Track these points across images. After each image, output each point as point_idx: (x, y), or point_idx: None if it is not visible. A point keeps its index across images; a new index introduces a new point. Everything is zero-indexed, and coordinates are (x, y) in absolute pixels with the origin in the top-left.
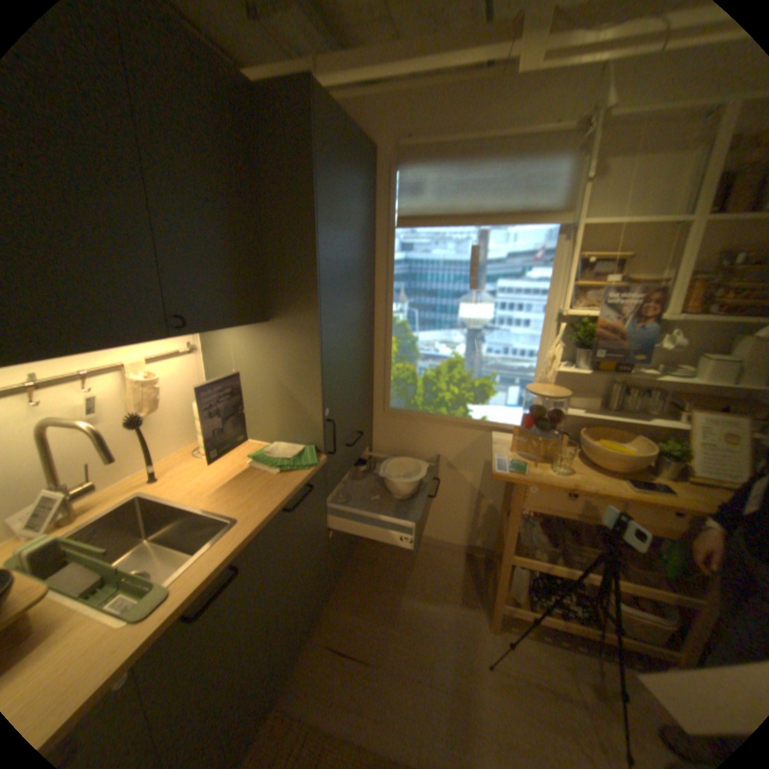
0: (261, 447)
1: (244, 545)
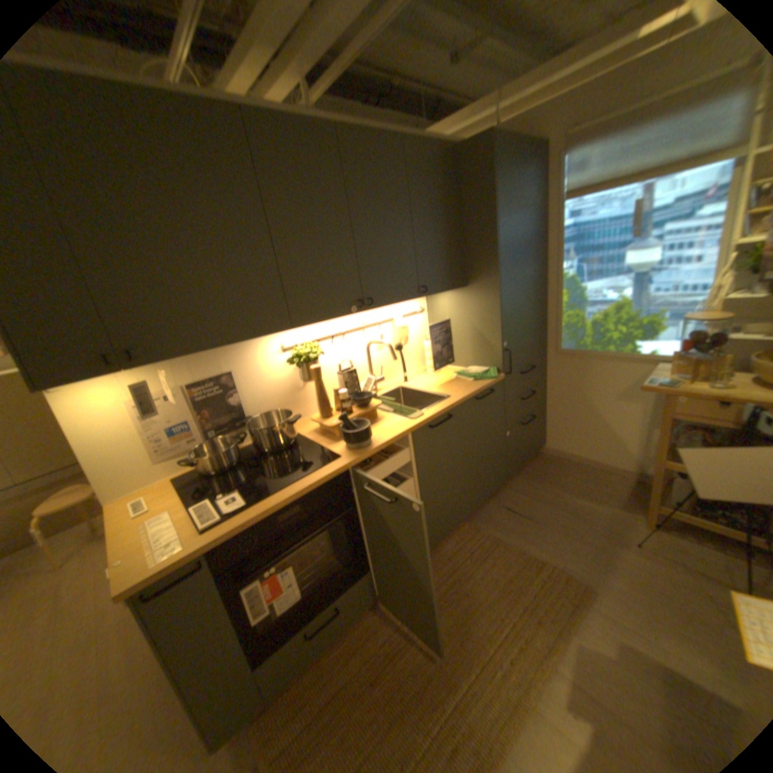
0: (461, 369)
1: (454, 405)
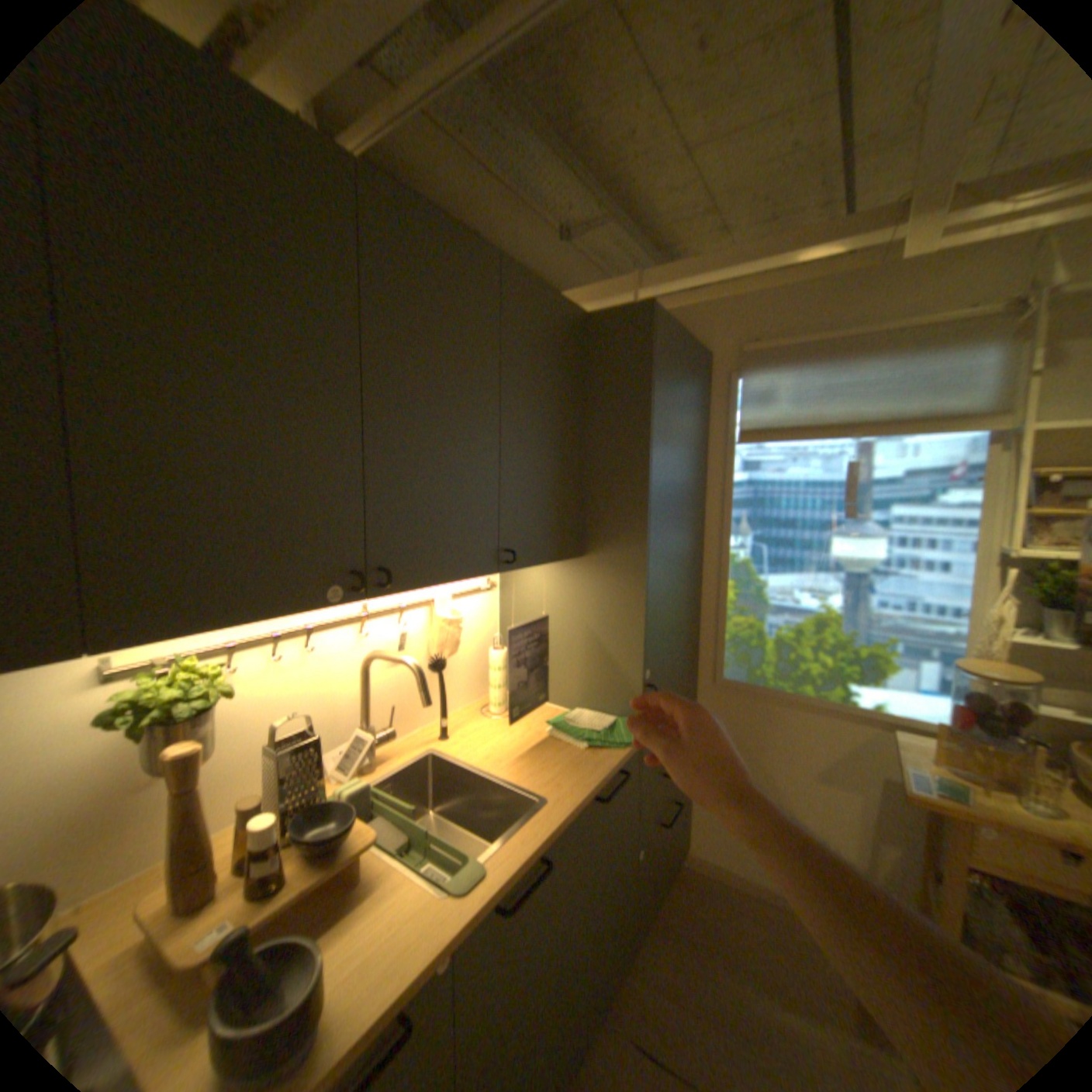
0: (559, 713)
1: (558, 832)
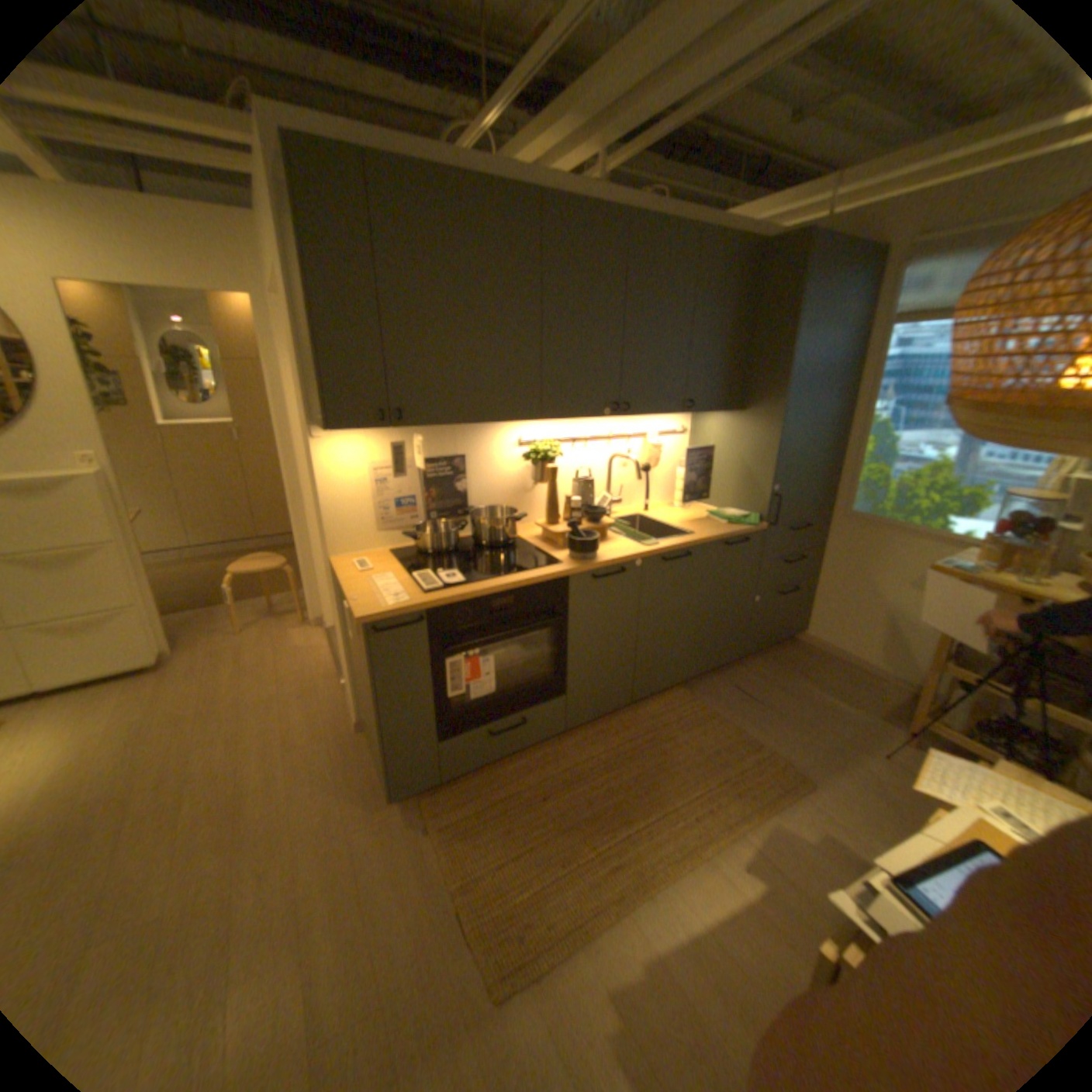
0: (717, 510)
1: (697, 543)
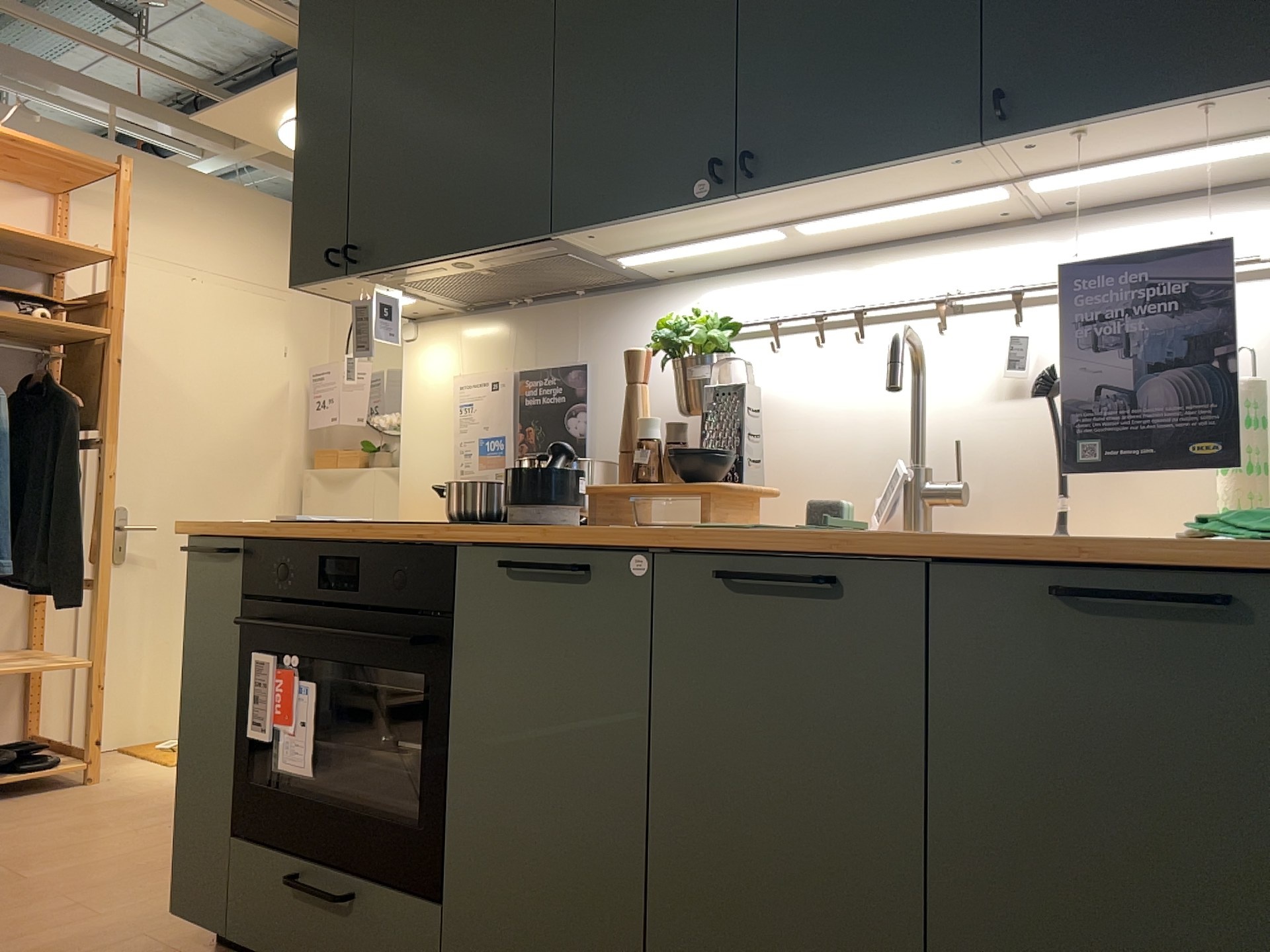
0: None
1: (871, 548)
